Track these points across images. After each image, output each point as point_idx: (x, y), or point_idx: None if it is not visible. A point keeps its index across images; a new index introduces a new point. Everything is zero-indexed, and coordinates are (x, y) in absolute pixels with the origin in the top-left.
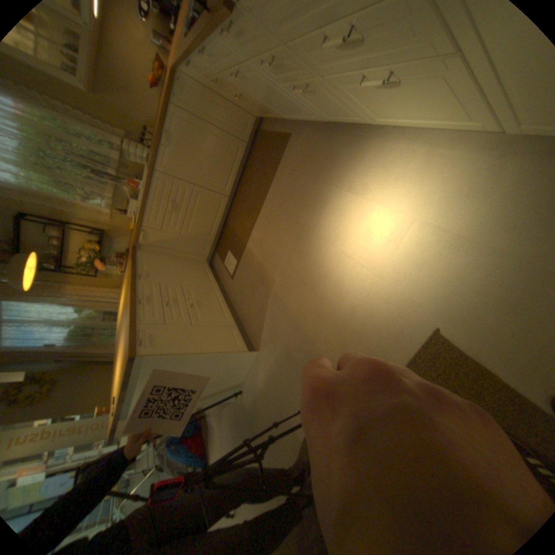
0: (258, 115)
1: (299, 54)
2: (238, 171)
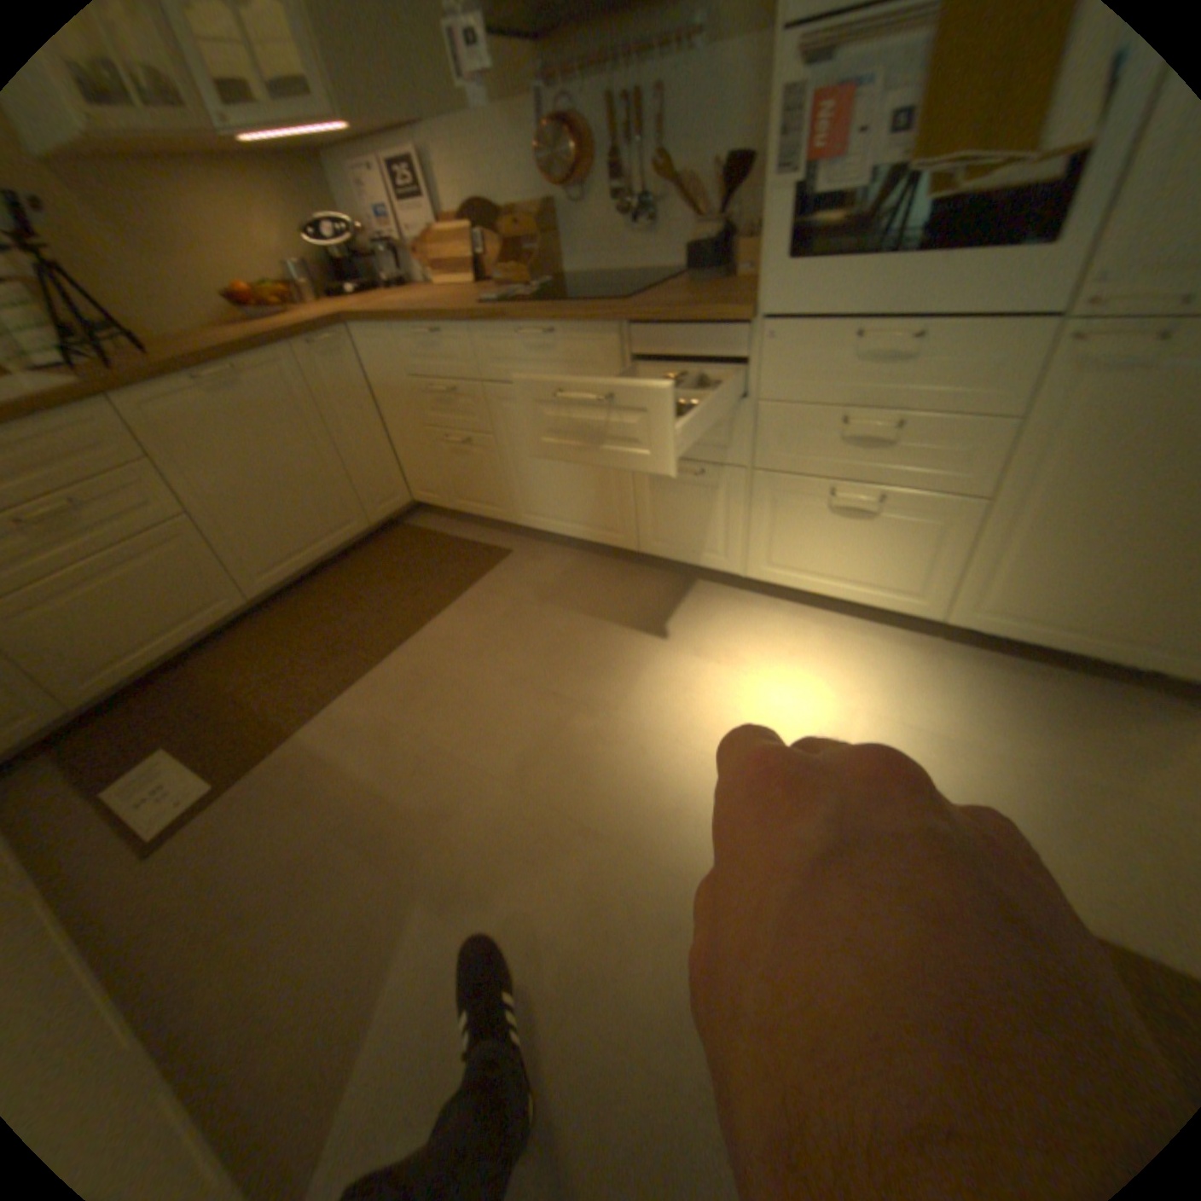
0: (426, 497)
1: (756, 424)
2: (310, 560)
